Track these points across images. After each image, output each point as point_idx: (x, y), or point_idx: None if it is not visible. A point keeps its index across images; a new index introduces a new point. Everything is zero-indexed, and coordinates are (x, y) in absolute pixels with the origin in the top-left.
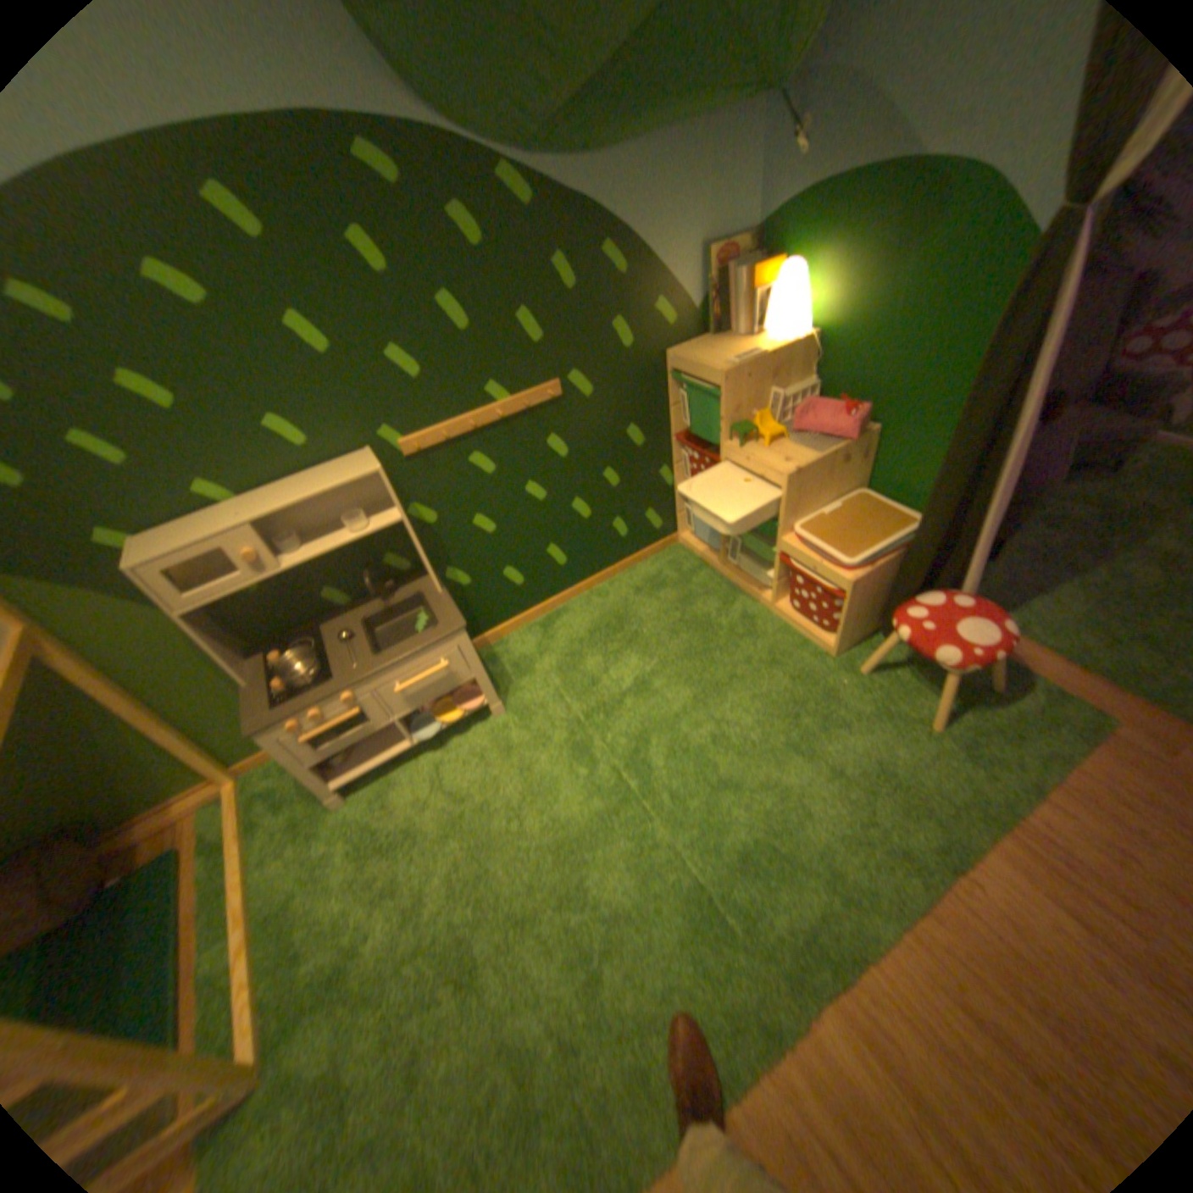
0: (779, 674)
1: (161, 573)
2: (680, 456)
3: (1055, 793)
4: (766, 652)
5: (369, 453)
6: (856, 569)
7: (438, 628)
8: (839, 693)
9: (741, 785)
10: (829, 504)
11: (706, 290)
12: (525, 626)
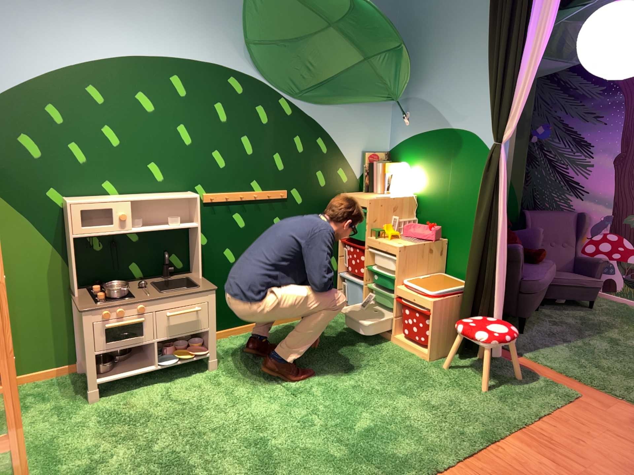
0: (395, 366)
1: (80, 211)
2: (343, 249)
3: (546, 417)
4: (388, 357)
5: (190, 192)
6: (436, 297)
7: (199, 288)
8: (431, 375)
9: (369, 405)
10: (424, 275)
11: (363, 170)
12: (233, 336)
